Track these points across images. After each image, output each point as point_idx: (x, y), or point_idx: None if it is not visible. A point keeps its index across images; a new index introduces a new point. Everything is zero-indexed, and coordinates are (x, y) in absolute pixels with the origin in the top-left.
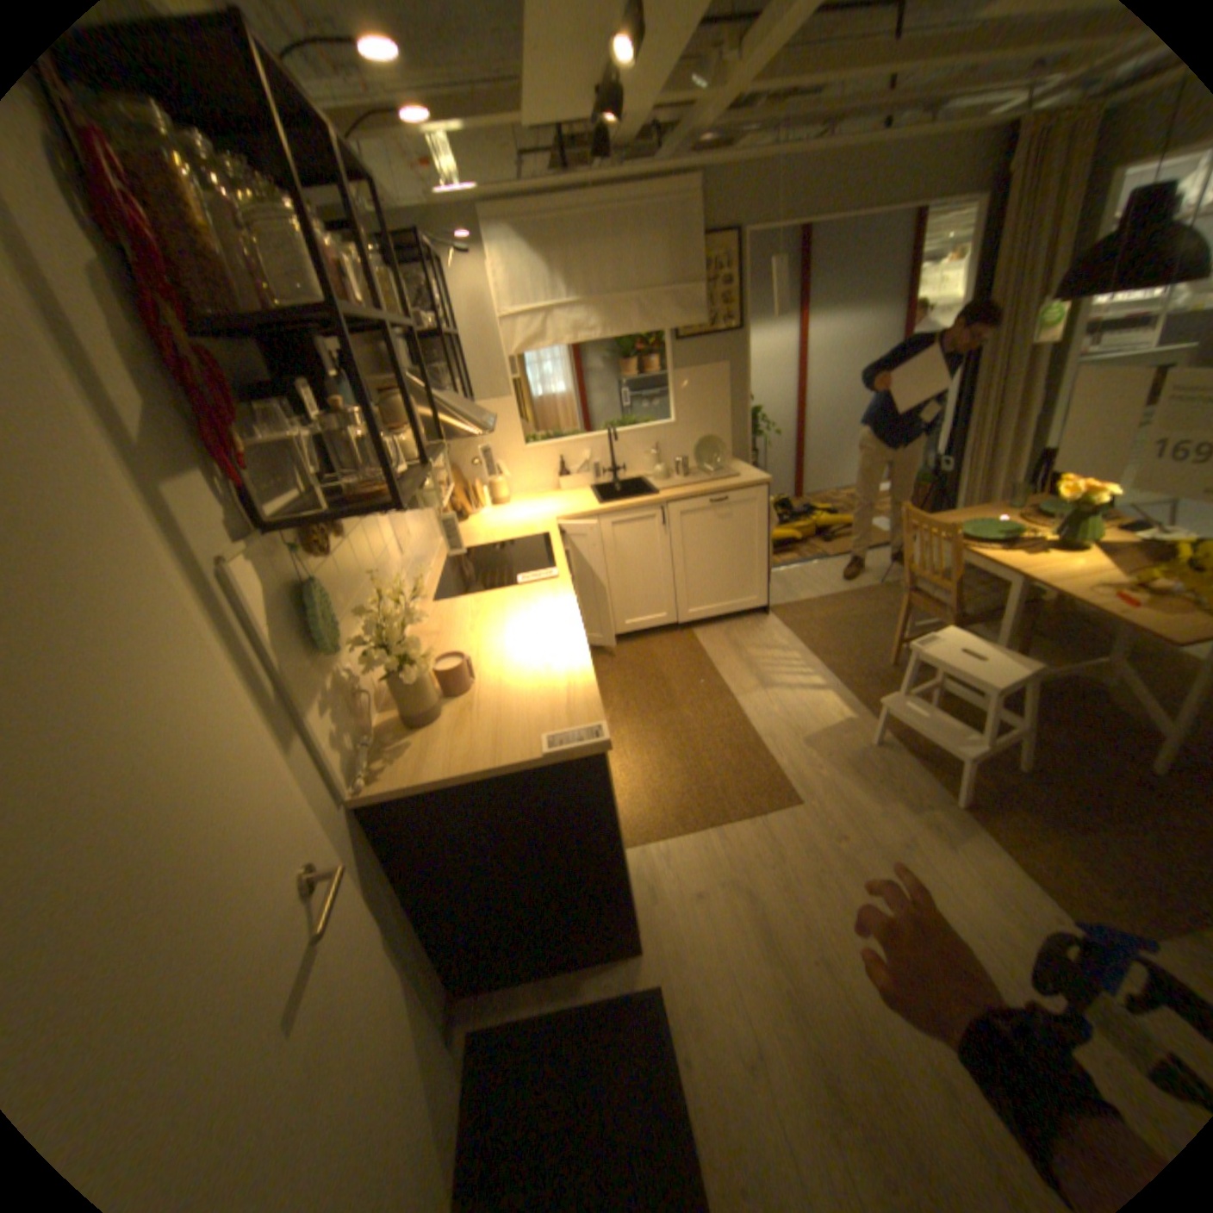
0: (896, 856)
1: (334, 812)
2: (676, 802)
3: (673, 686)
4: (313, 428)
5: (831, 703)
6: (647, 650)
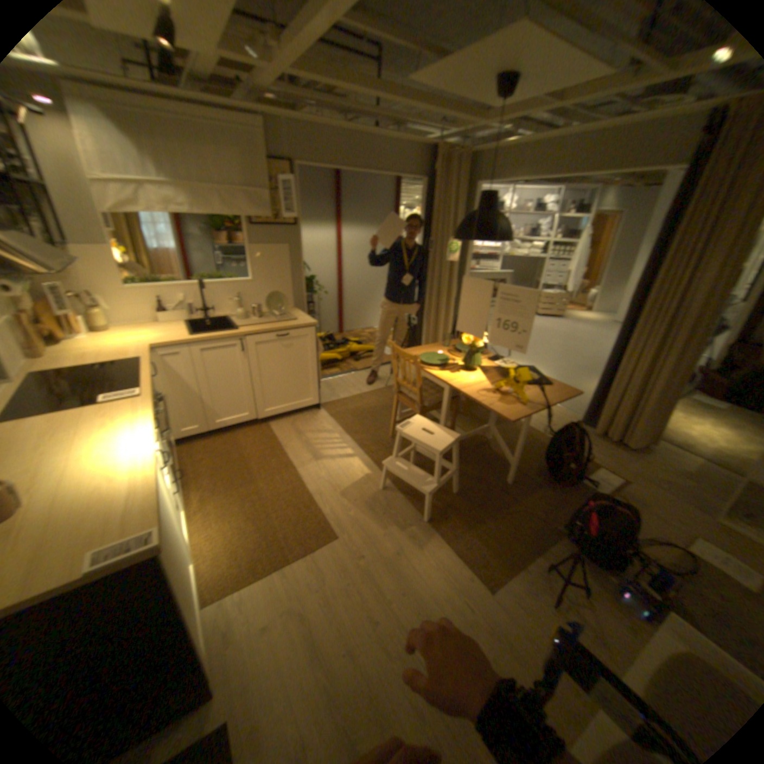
0: (392, 561)
1: None
2: (250, 556)
3: (253, 465)
4: None
5: (357, 465)
6: (235, 440)
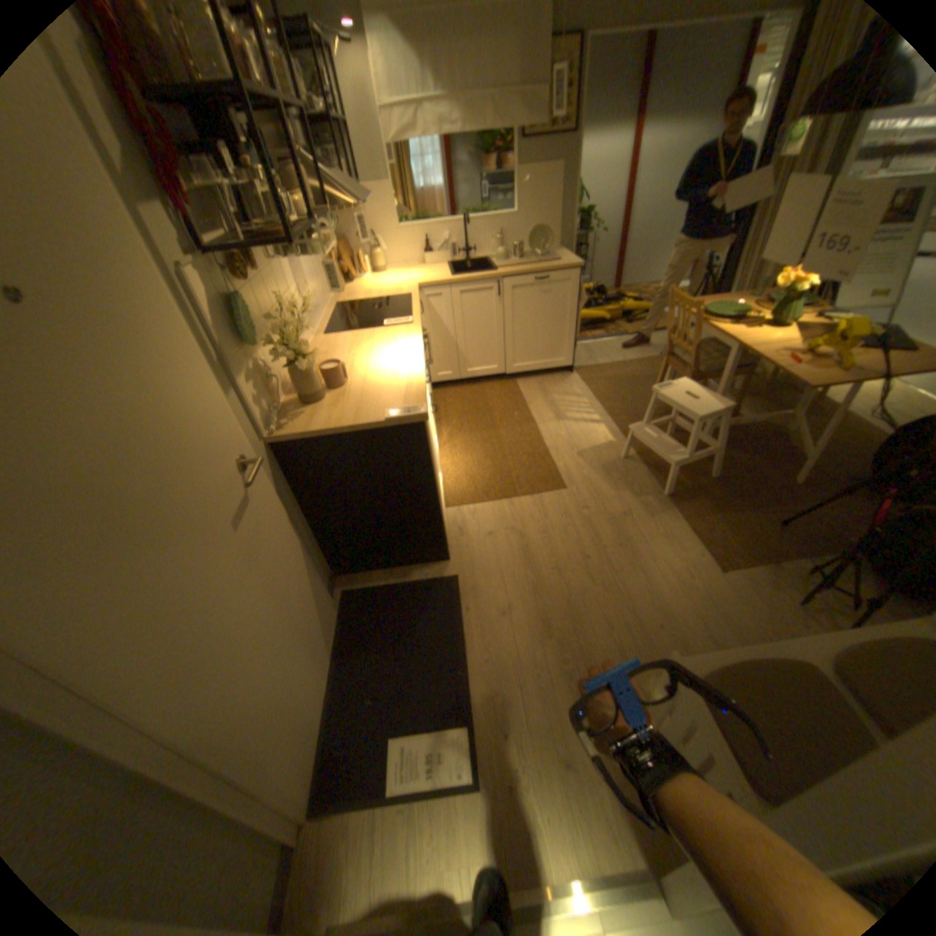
0: (616, 518)
1: (258, 442)
2: (484, 484)
3: (495, 416)
4: (232, 181)
5: (601, 432)
6: (481, 392)
